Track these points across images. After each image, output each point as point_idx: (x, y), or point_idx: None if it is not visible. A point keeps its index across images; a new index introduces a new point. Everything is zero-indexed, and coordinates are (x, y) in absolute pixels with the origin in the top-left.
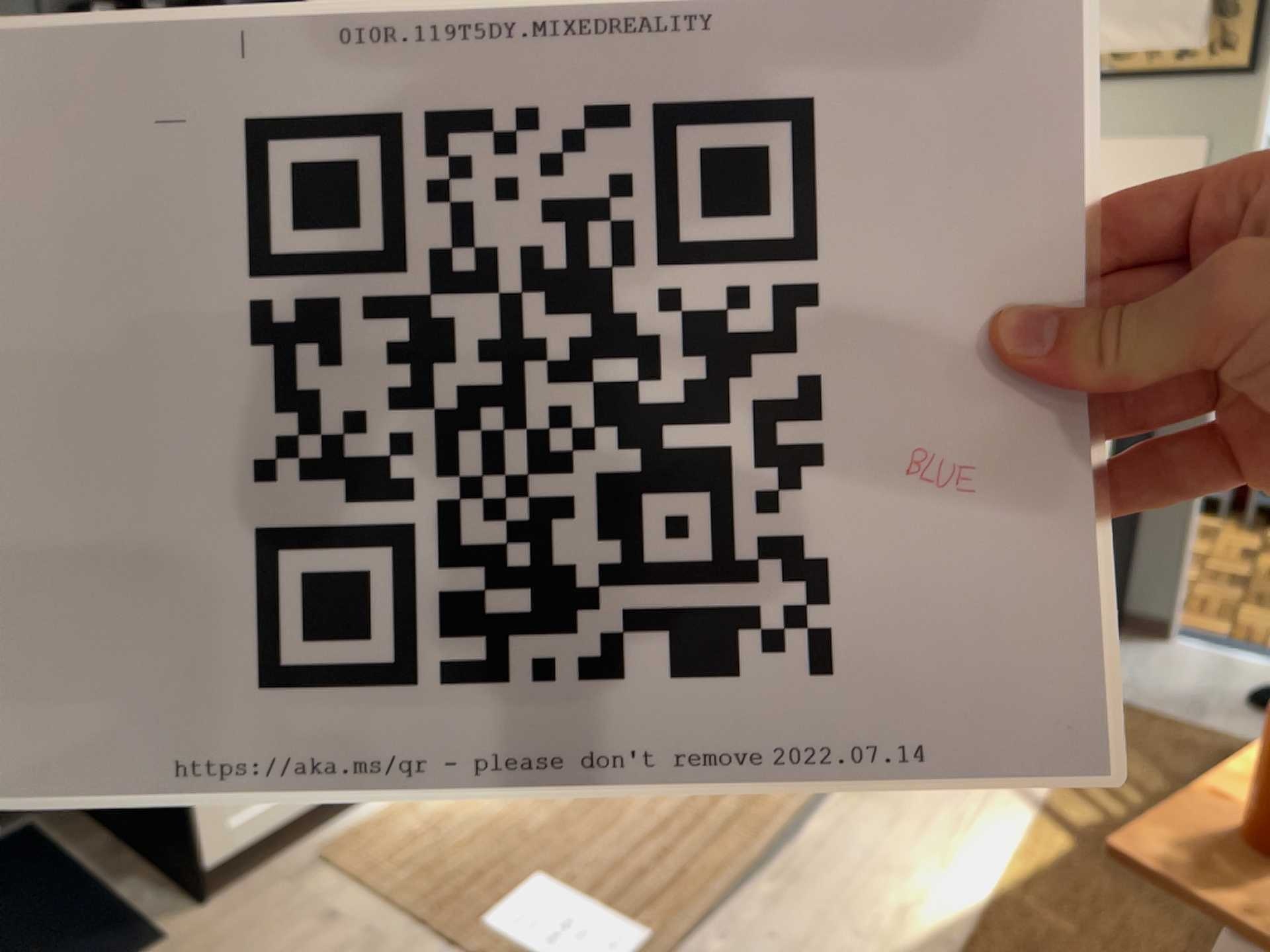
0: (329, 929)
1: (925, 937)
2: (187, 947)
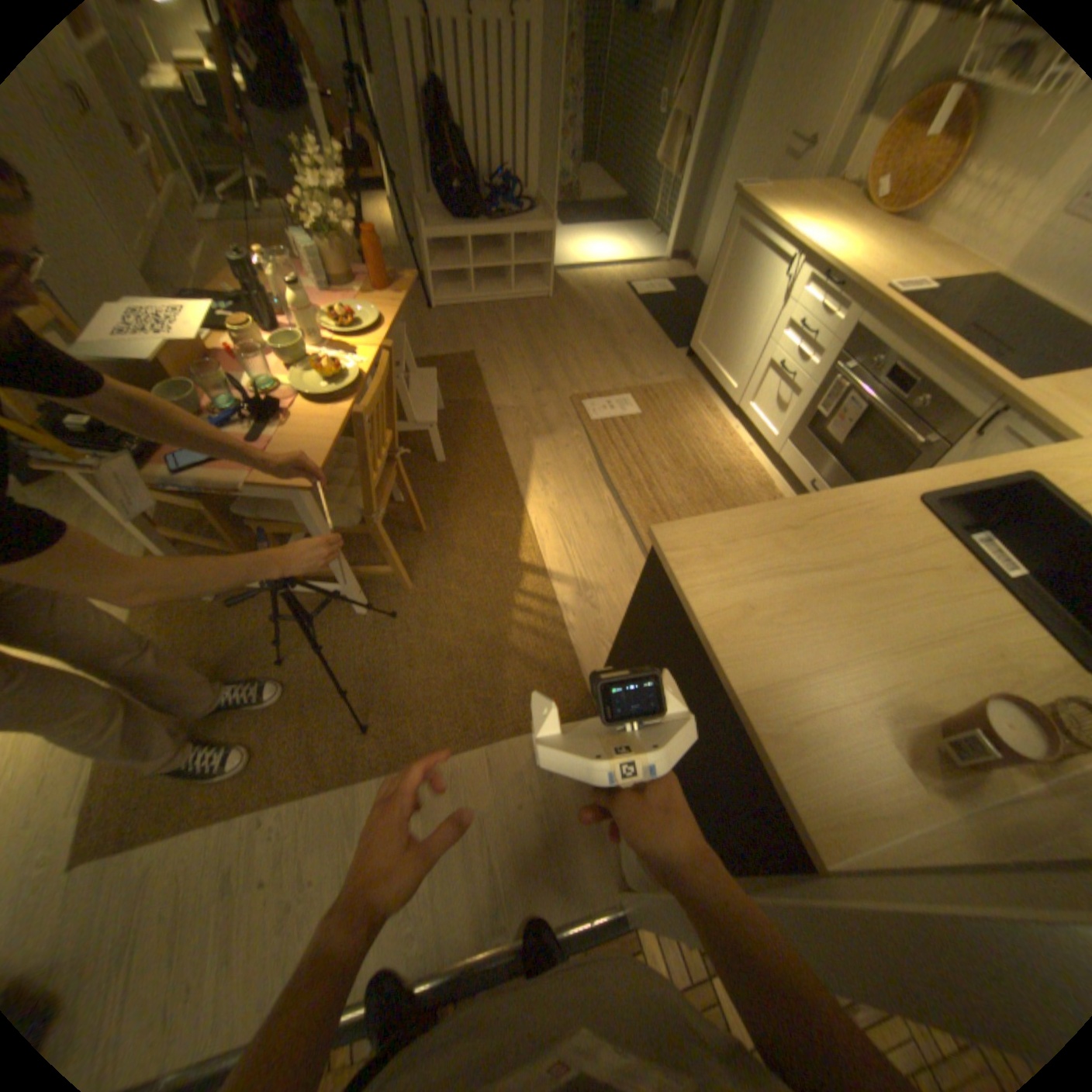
0: (655, 374)
1: (531, 480)
2: (669, 353)
